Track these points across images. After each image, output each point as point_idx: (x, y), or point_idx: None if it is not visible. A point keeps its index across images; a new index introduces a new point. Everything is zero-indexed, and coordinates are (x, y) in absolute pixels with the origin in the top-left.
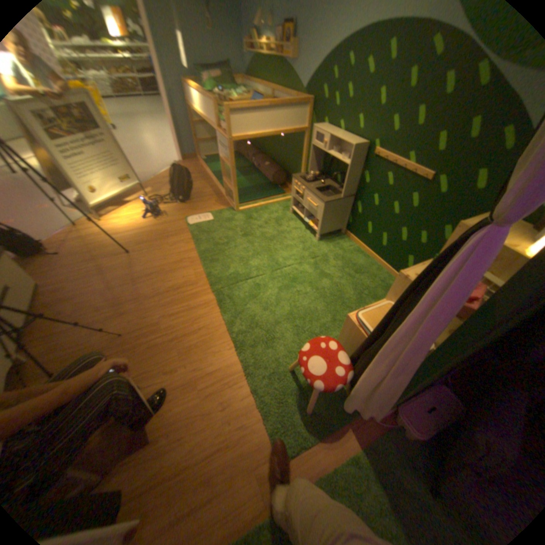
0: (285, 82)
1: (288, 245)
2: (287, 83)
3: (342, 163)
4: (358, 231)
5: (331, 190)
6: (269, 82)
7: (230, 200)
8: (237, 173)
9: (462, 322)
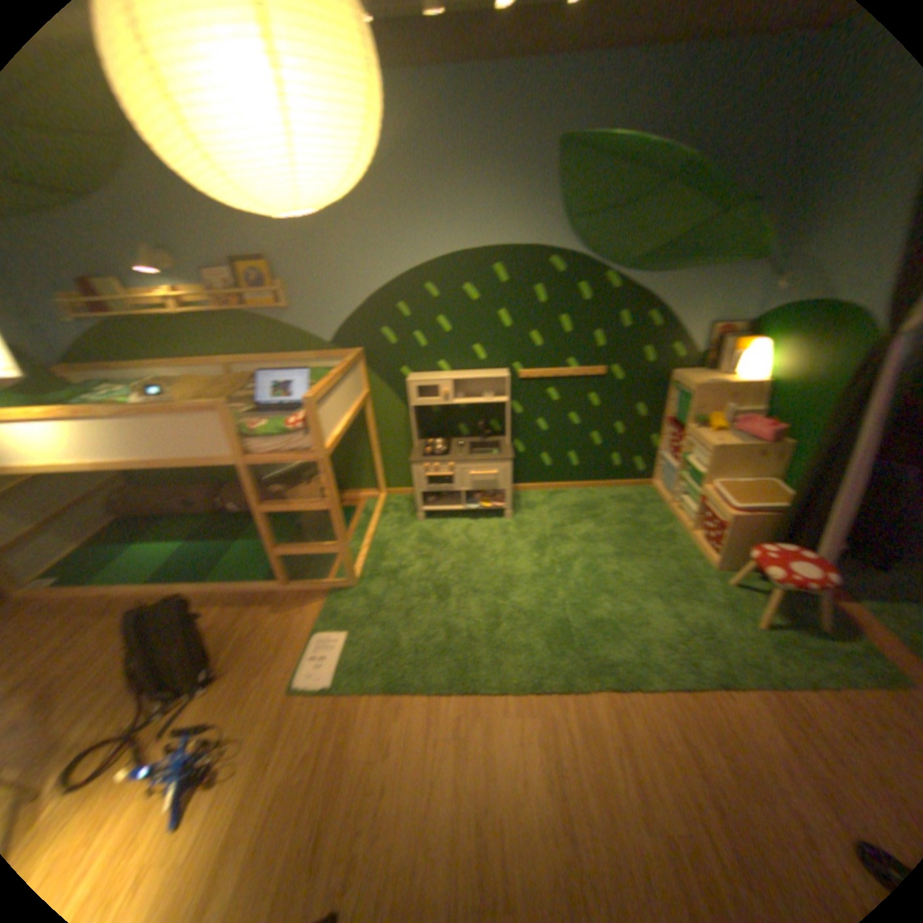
0: (255, 345)
1: (500, 550)
2: (265, 344)
3: (461, 410)
4: (527, 473)
5: (472, 447)
6: (191, 356)
7: (300, 585)
8: (200, 546)
9: (783, 442)
